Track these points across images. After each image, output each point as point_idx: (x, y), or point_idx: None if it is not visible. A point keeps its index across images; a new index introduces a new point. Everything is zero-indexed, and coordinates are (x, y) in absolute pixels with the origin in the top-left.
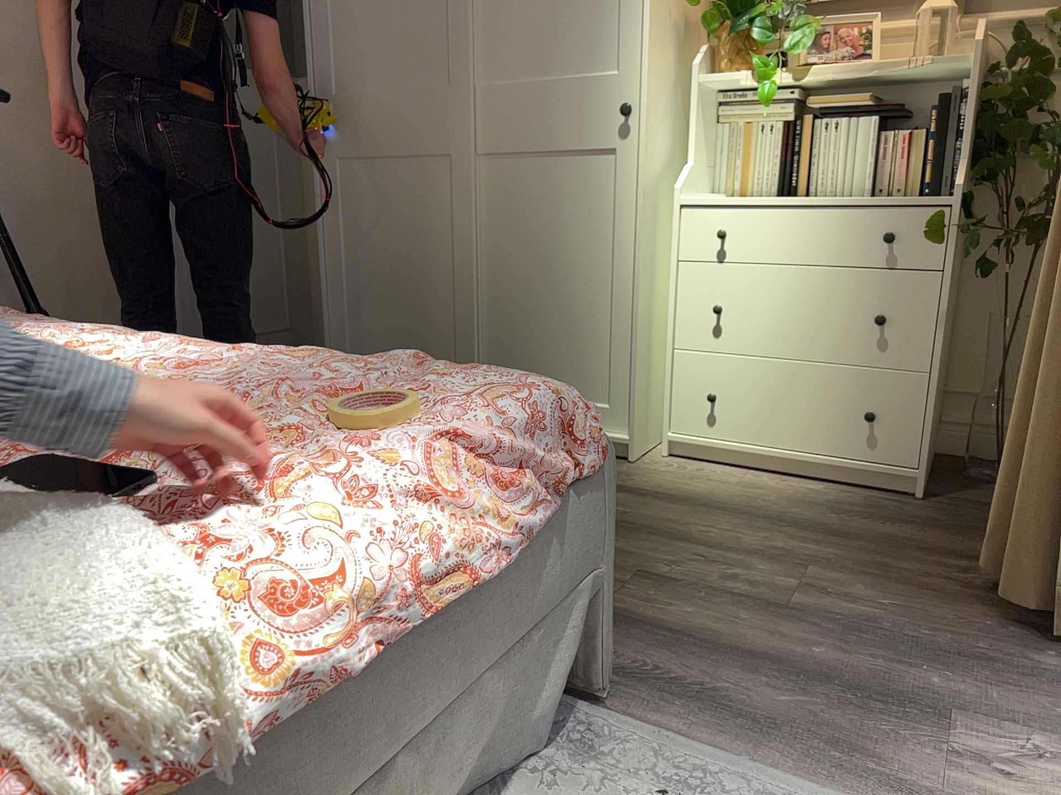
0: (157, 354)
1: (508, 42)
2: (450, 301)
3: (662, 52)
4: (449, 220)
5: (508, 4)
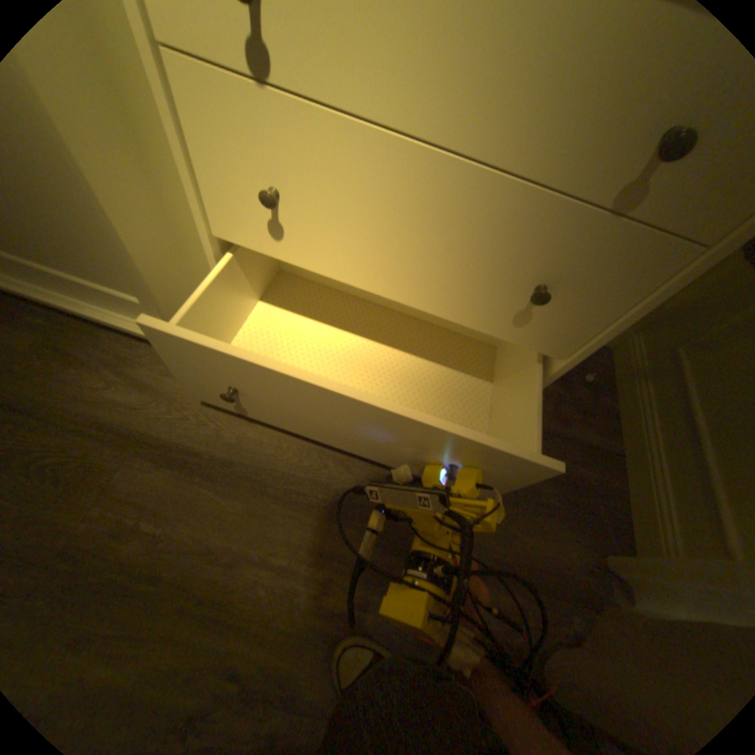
0: None
1: None
2: None
3: None
4: None
5: None
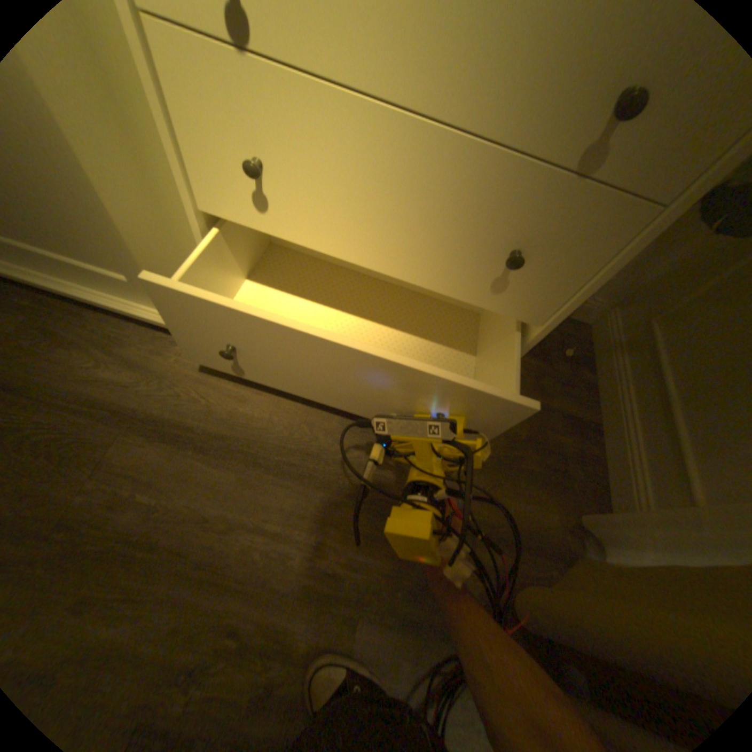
0: None
1: None
2: None
3: None
4: None
5: None
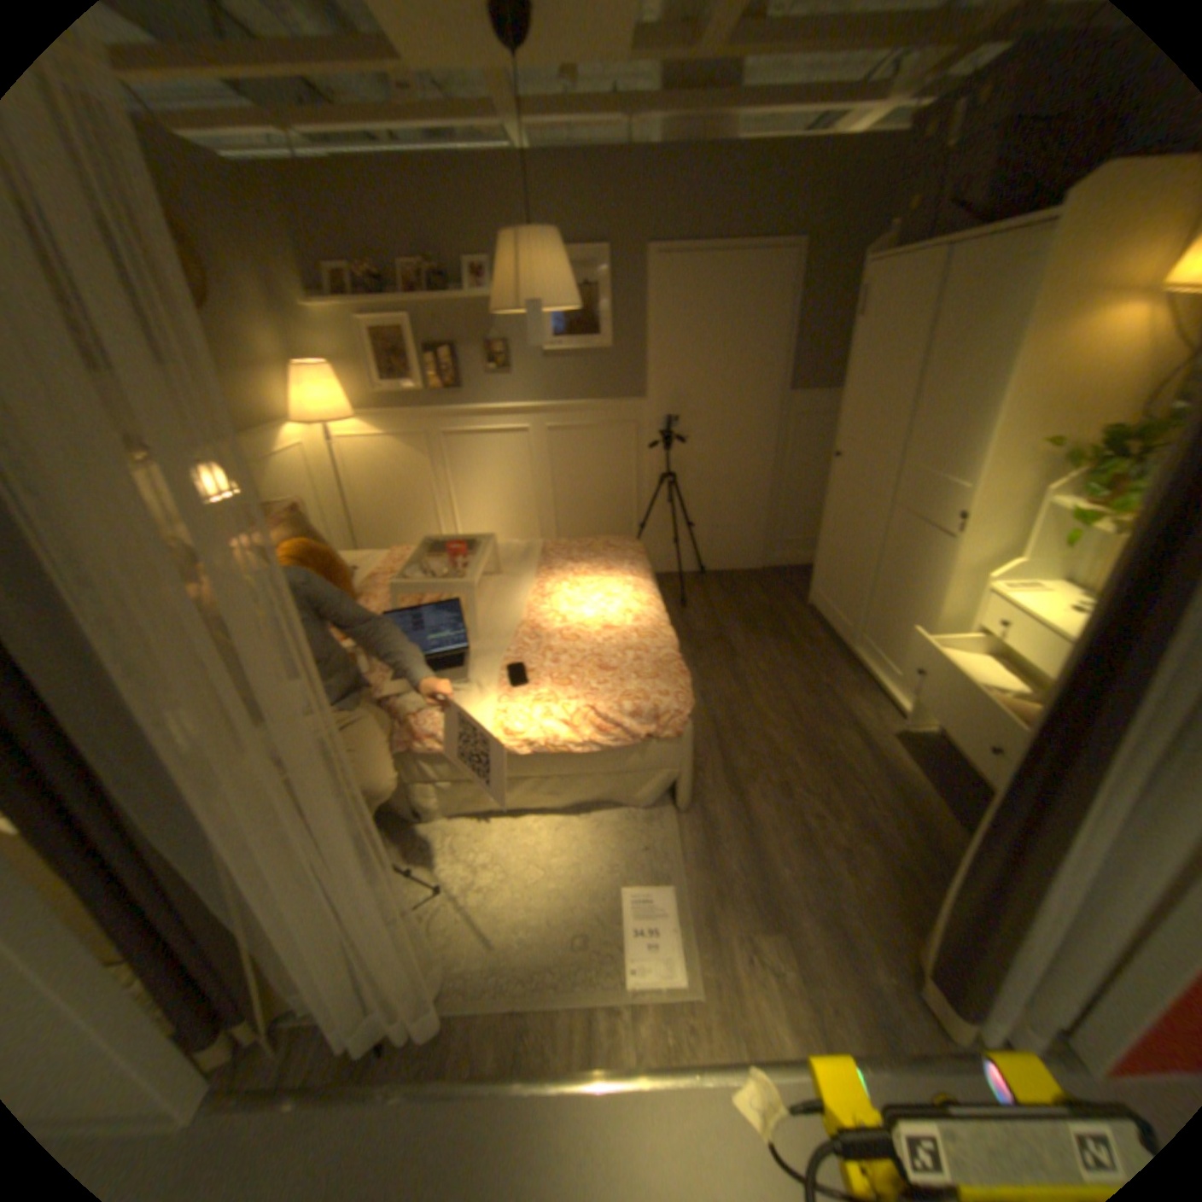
0: (622, 609)
1: (927, 439)
2: (862, 579)
3: (1016, 477)
4: (872, 534)
5: (933, 414)
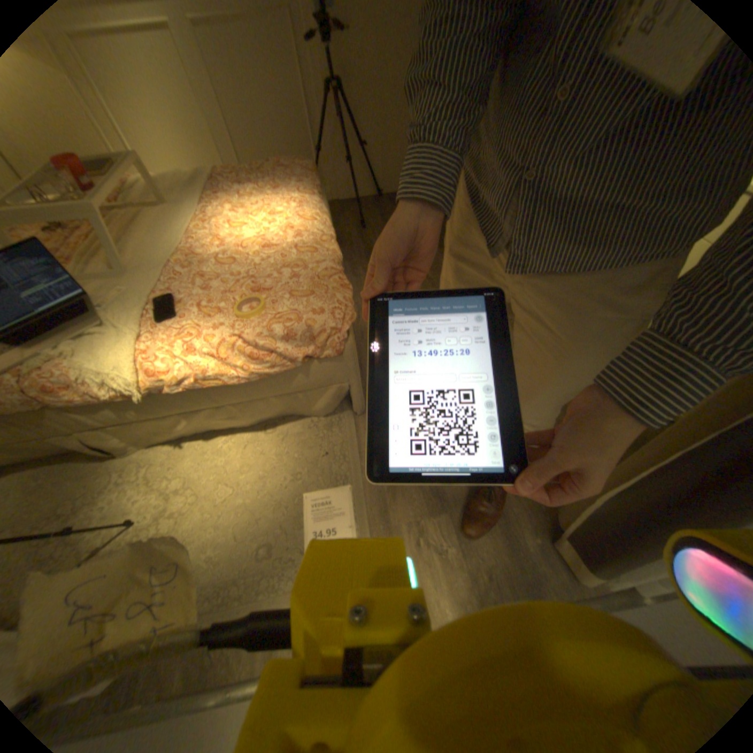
0: (283, 226)
1: None
2: None
3: None
4: None
5: None
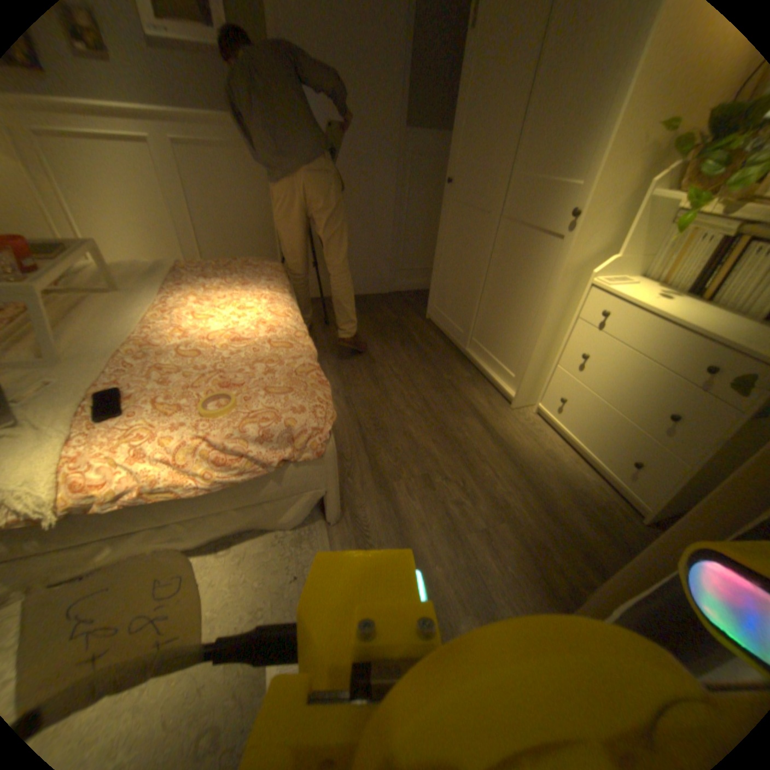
0: (254, 321)
1: (536, 145)
2: (471, 291)
3: (627, 169)
4: (481, 249)
5: (544, 116)
